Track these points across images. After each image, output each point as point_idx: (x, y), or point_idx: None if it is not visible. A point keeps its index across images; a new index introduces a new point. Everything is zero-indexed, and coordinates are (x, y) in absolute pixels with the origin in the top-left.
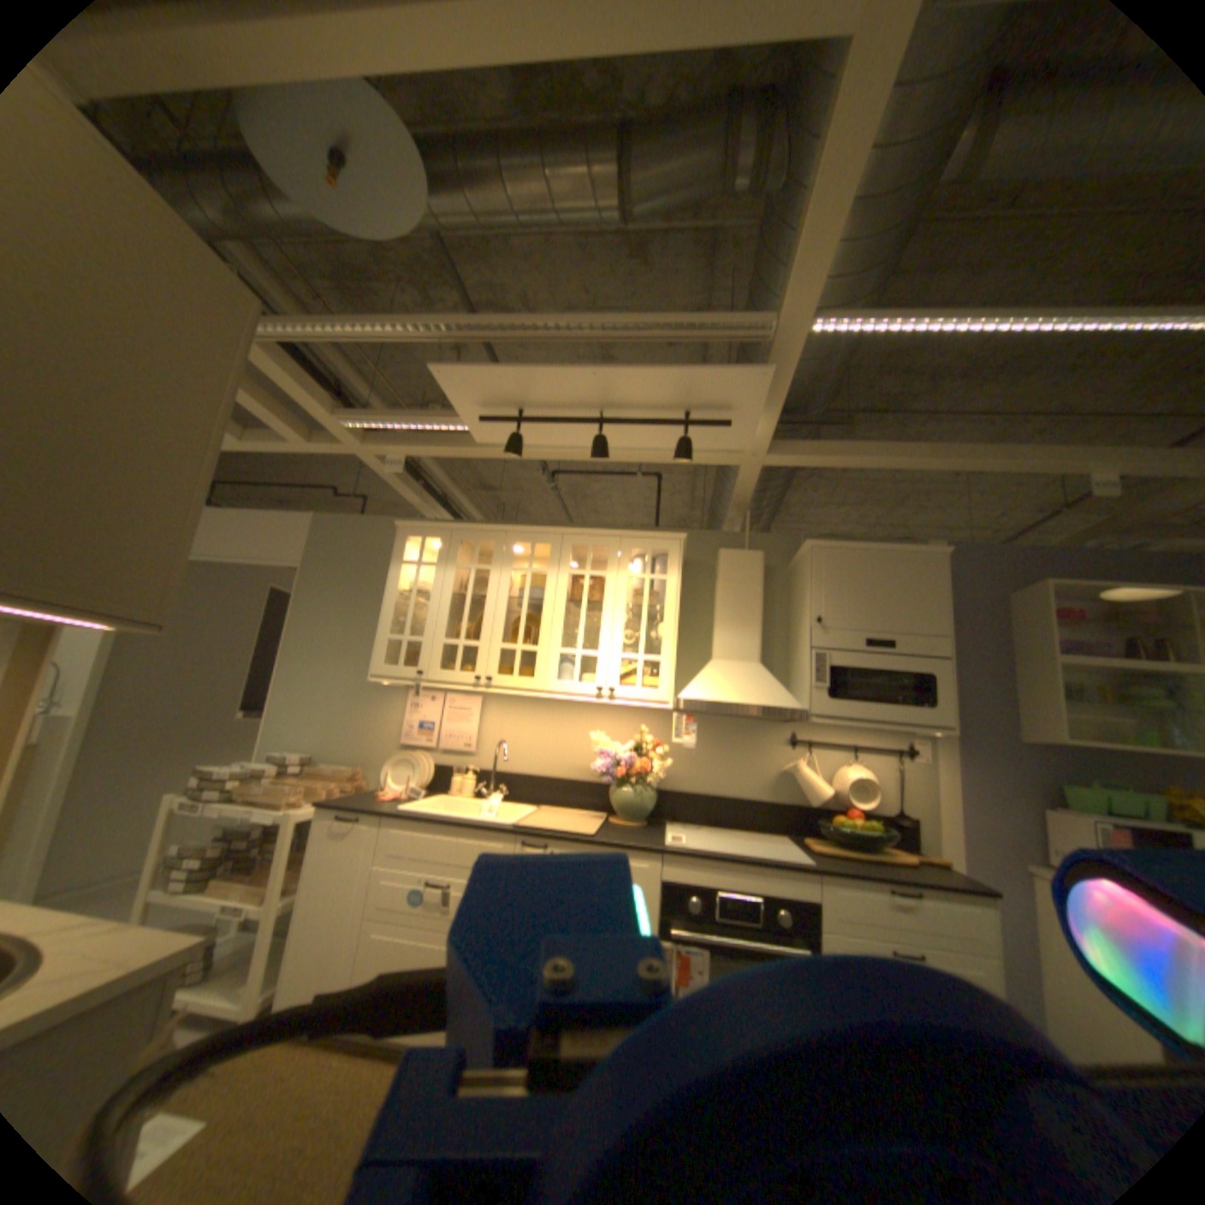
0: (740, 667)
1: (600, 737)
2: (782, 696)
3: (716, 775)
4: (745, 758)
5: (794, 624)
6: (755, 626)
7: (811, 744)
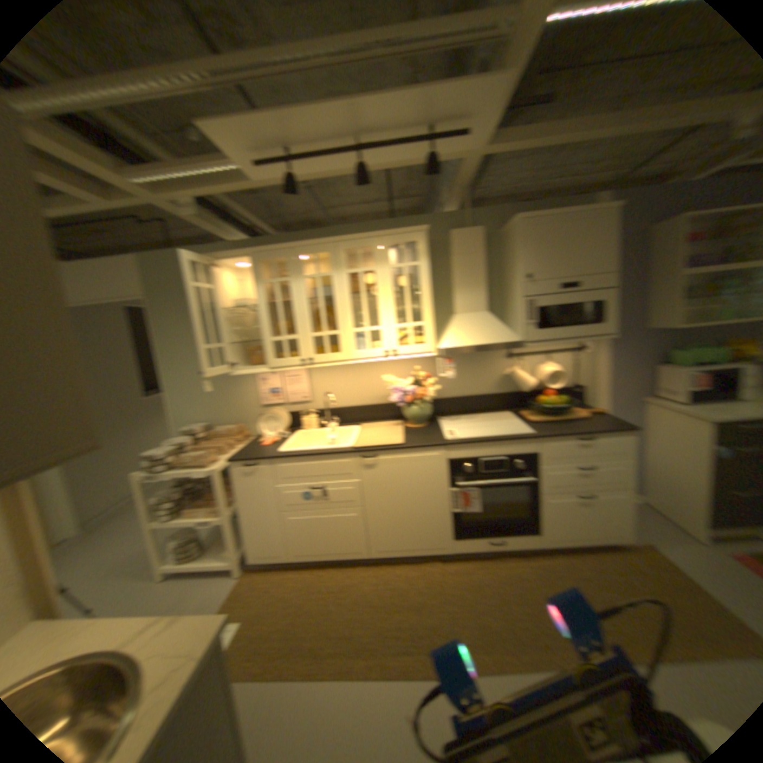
0: (473, 319)
1: (387, 378)
2: (505, 335)
3: (462, 385)
4: (479, 372)
5: (505, 279)
6: (481, 287)
7: (519, 356)
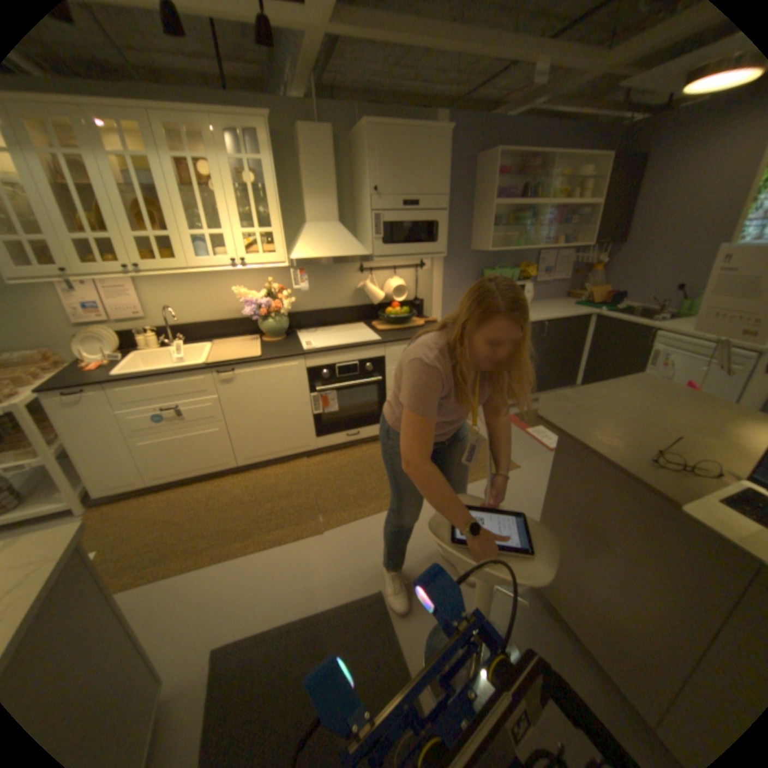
0: (328, 229)
1: (242, 290)
2: (357, 248)
3: (321, 299)
4: (336, 285)
5: (358, 189)
6: (334, 195)
7: (372, 270)
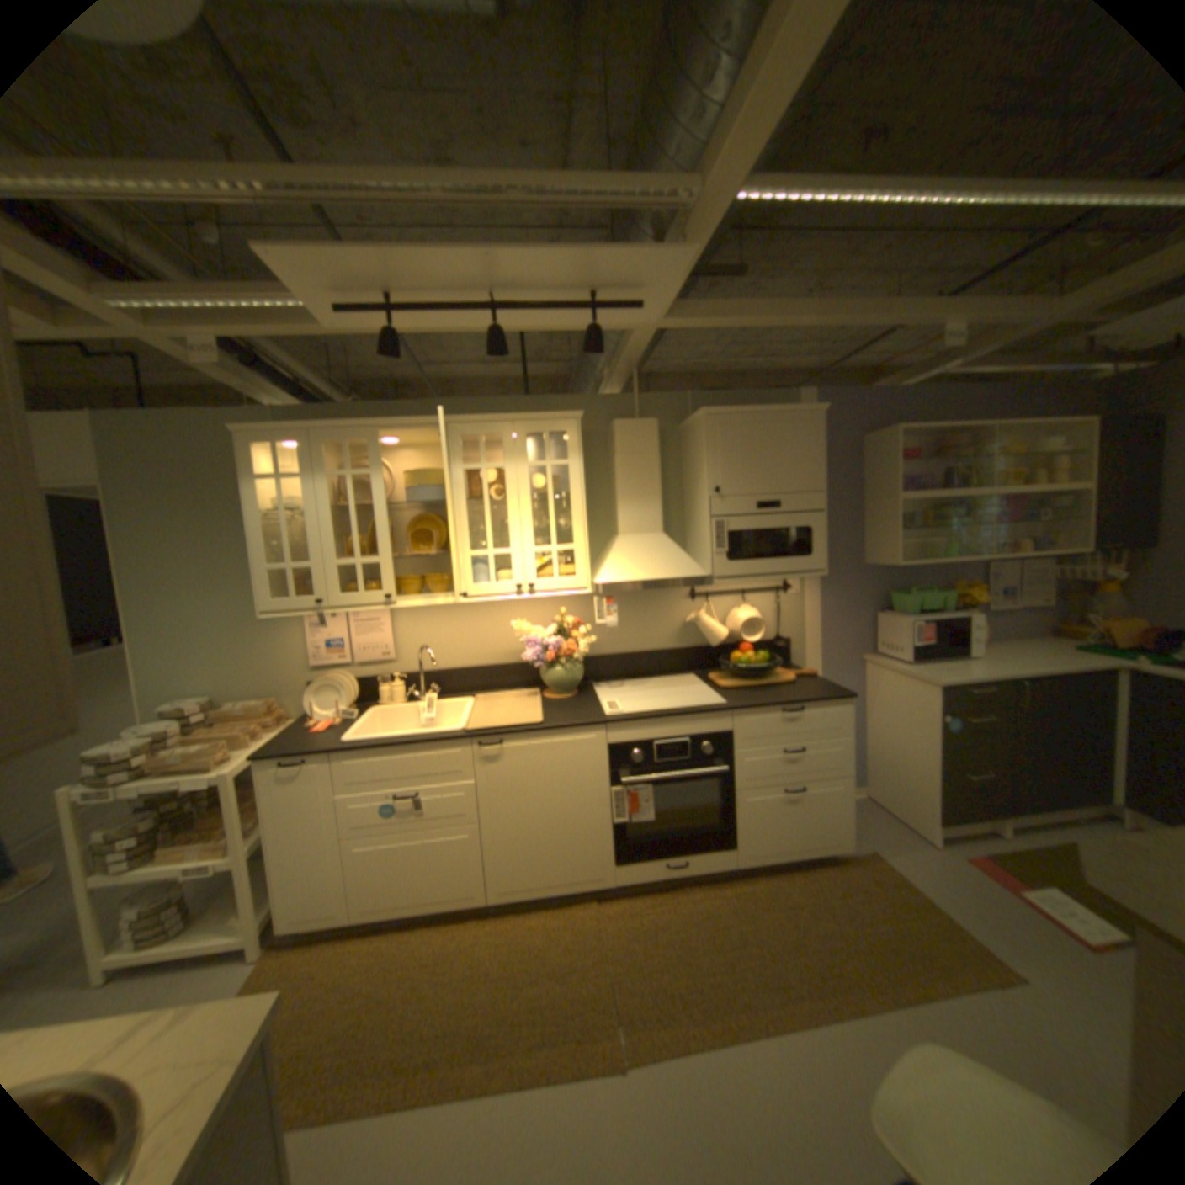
0: (648, 543)
1: (523, 625)
2: (690, 567)
3: (631, 637)
4: (654, 618)
5: (690, 490)
6: (658, 500)
7: (708, 597)
